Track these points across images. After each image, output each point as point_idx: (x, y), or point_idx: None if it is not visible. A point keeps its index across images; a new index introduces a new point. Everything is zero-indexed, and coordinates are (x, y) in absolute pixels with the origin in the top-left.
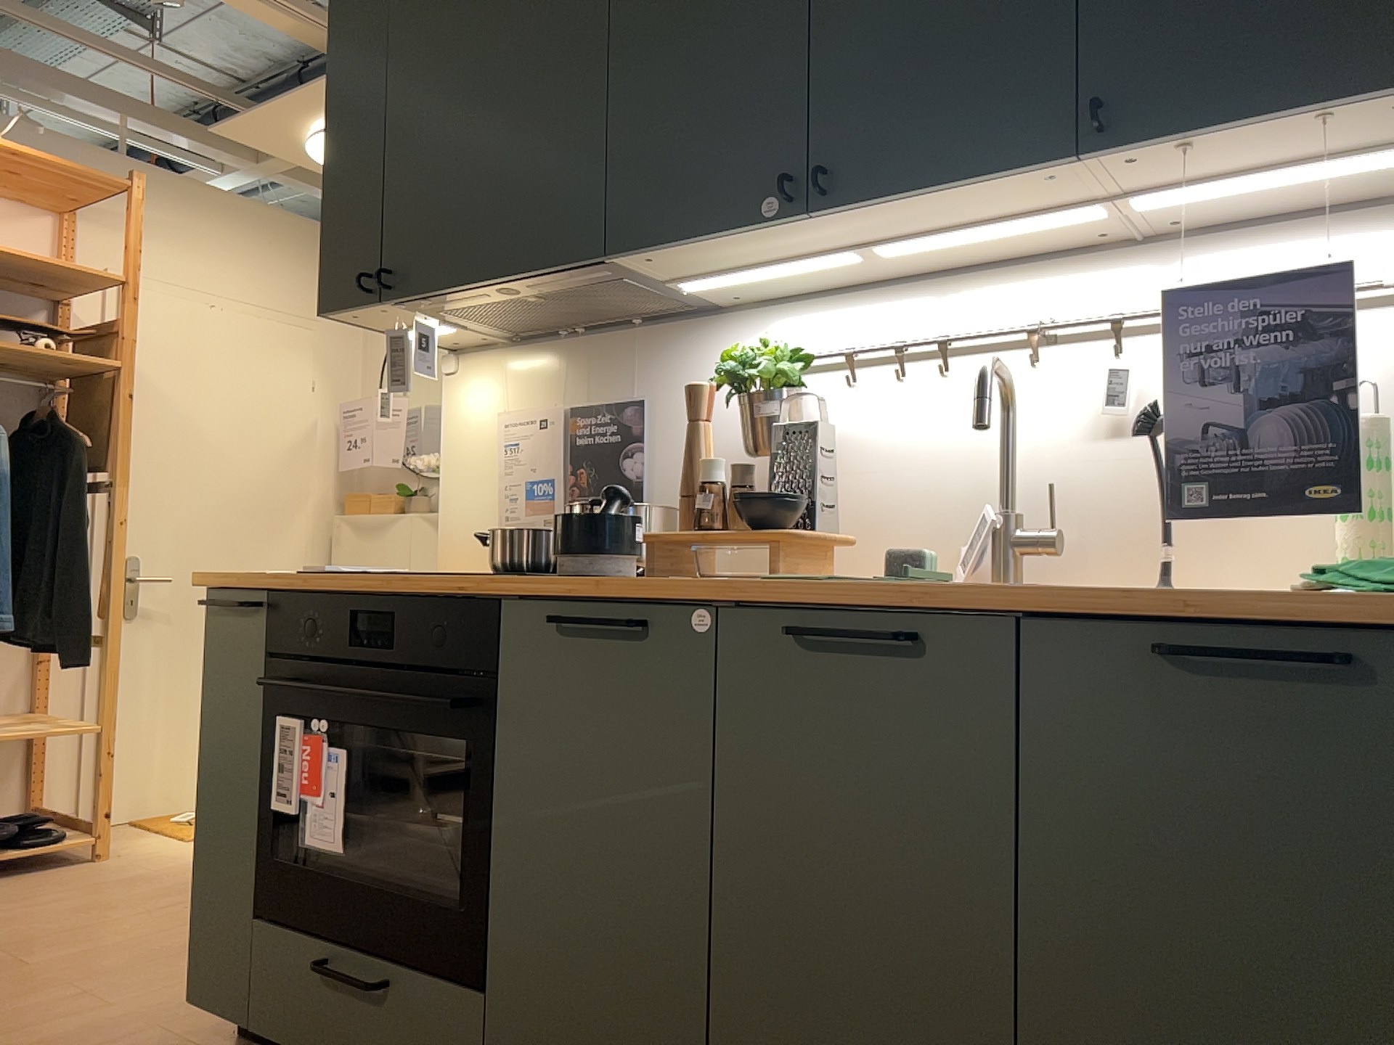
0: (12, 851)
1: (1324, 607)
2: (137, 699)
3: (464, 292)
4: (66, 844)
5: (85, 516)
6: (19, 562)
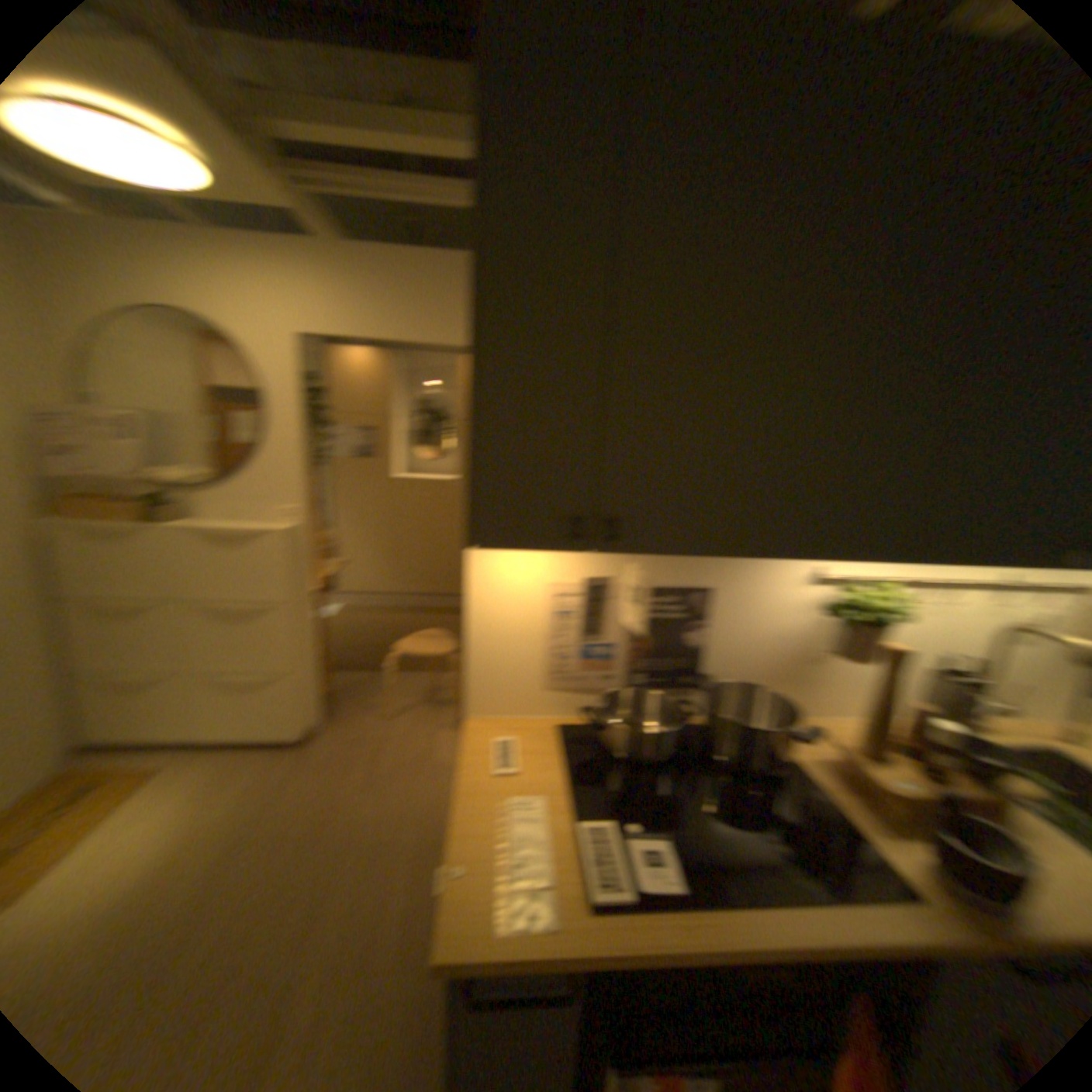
0: None
1: None
2: None
3: (710, 552)
4: None
5: None
6: None
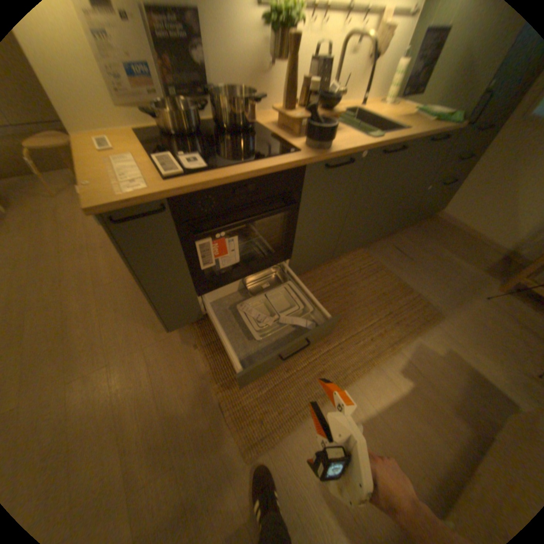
0: None
1: (451, 129)
2: None
3: None
4: None
5: None
6: None
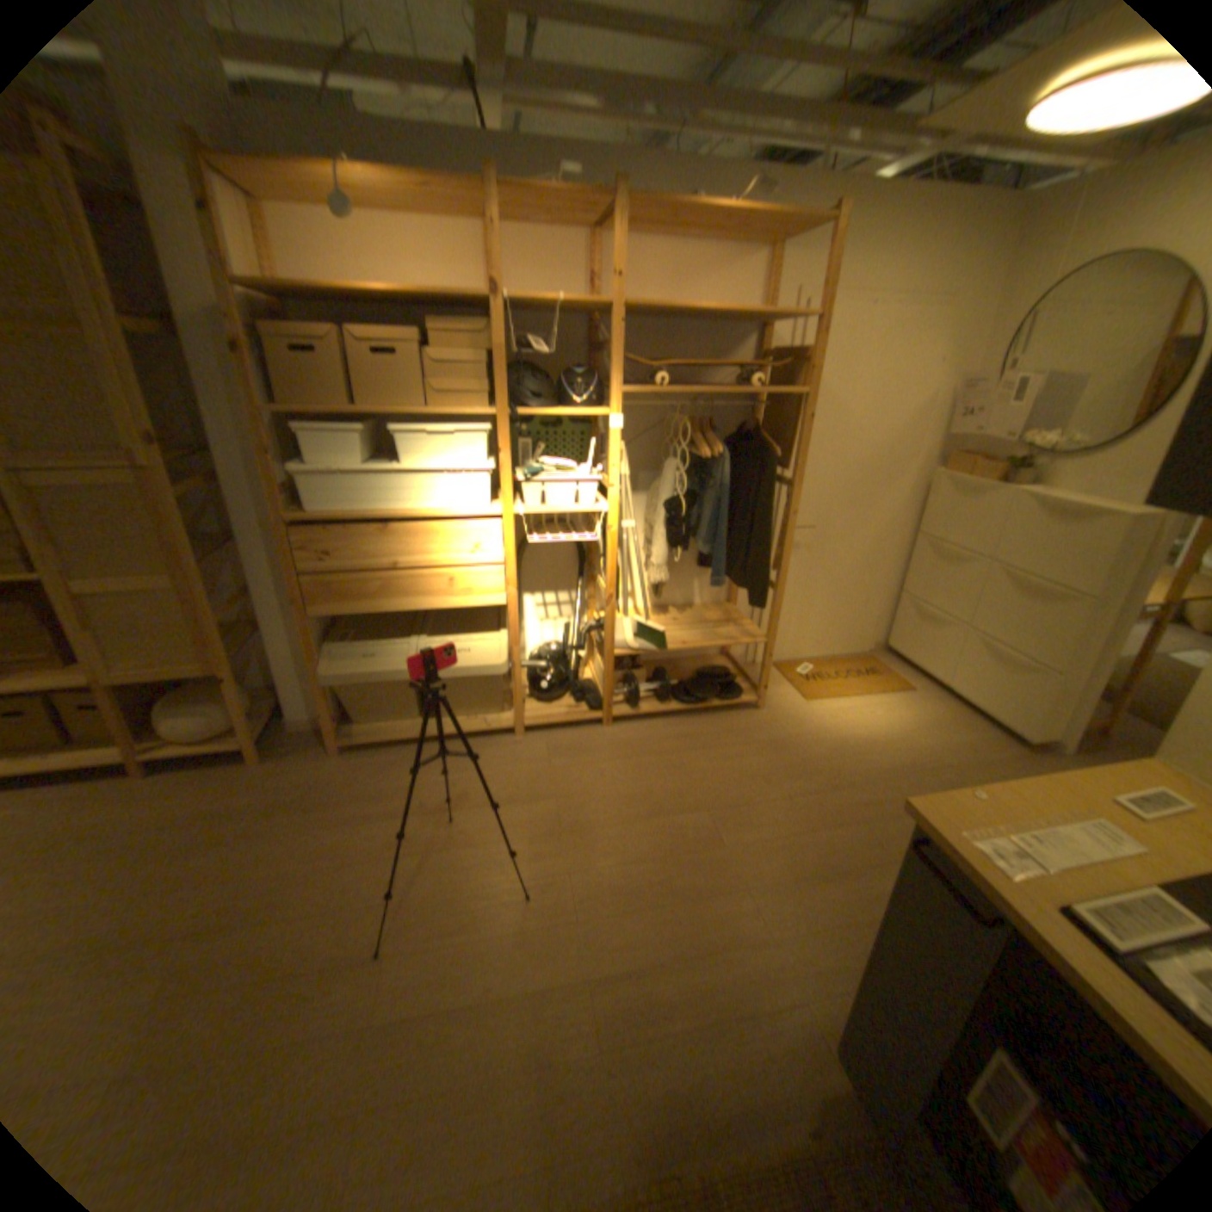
0: (717, 703)
1: None
2: (785, 597)
3: None
4: (744, 702)
5: (770, 511)
6: (727, 524)
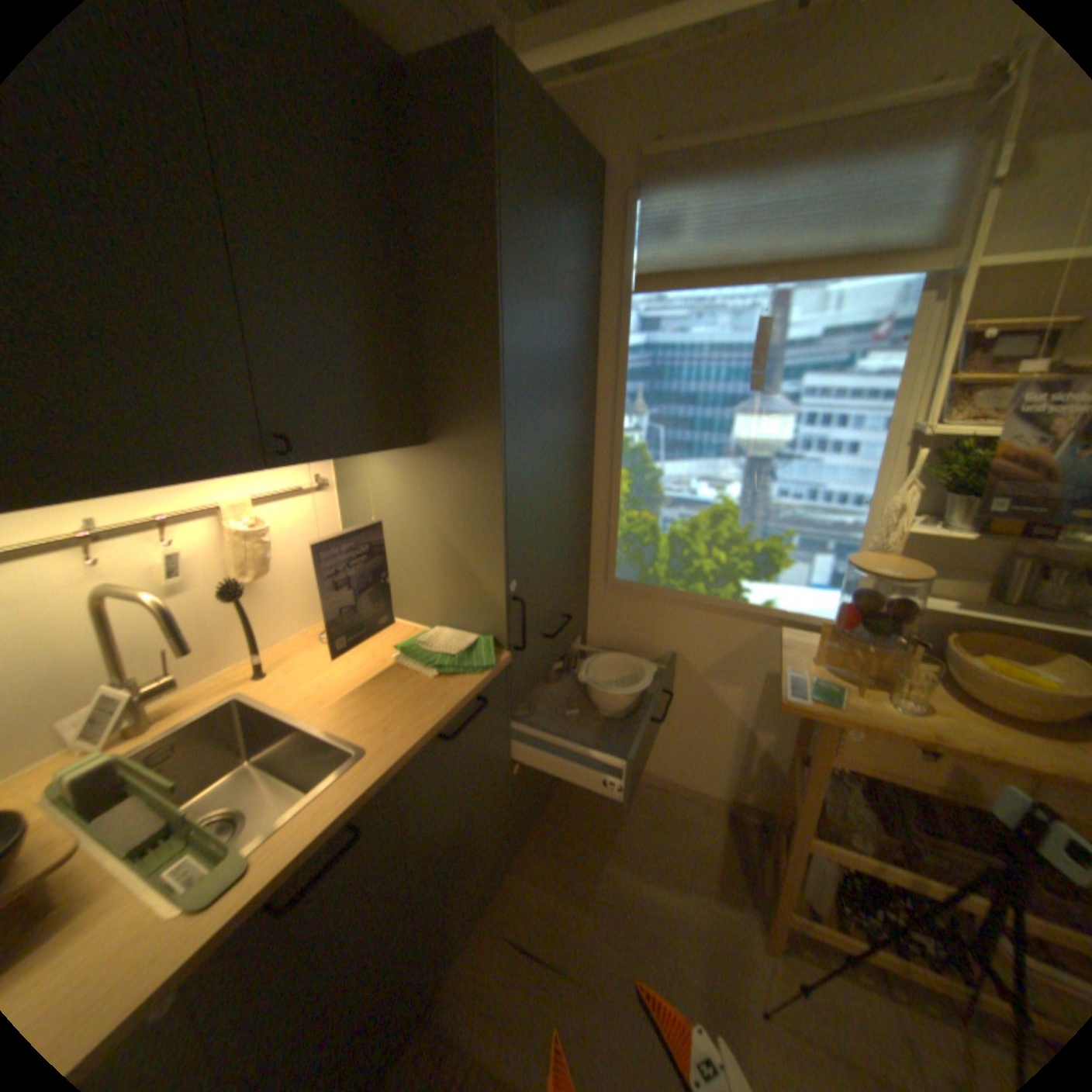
0: None
1: (479, 691)
2: None
3: None
4: None
5: None
6: None
